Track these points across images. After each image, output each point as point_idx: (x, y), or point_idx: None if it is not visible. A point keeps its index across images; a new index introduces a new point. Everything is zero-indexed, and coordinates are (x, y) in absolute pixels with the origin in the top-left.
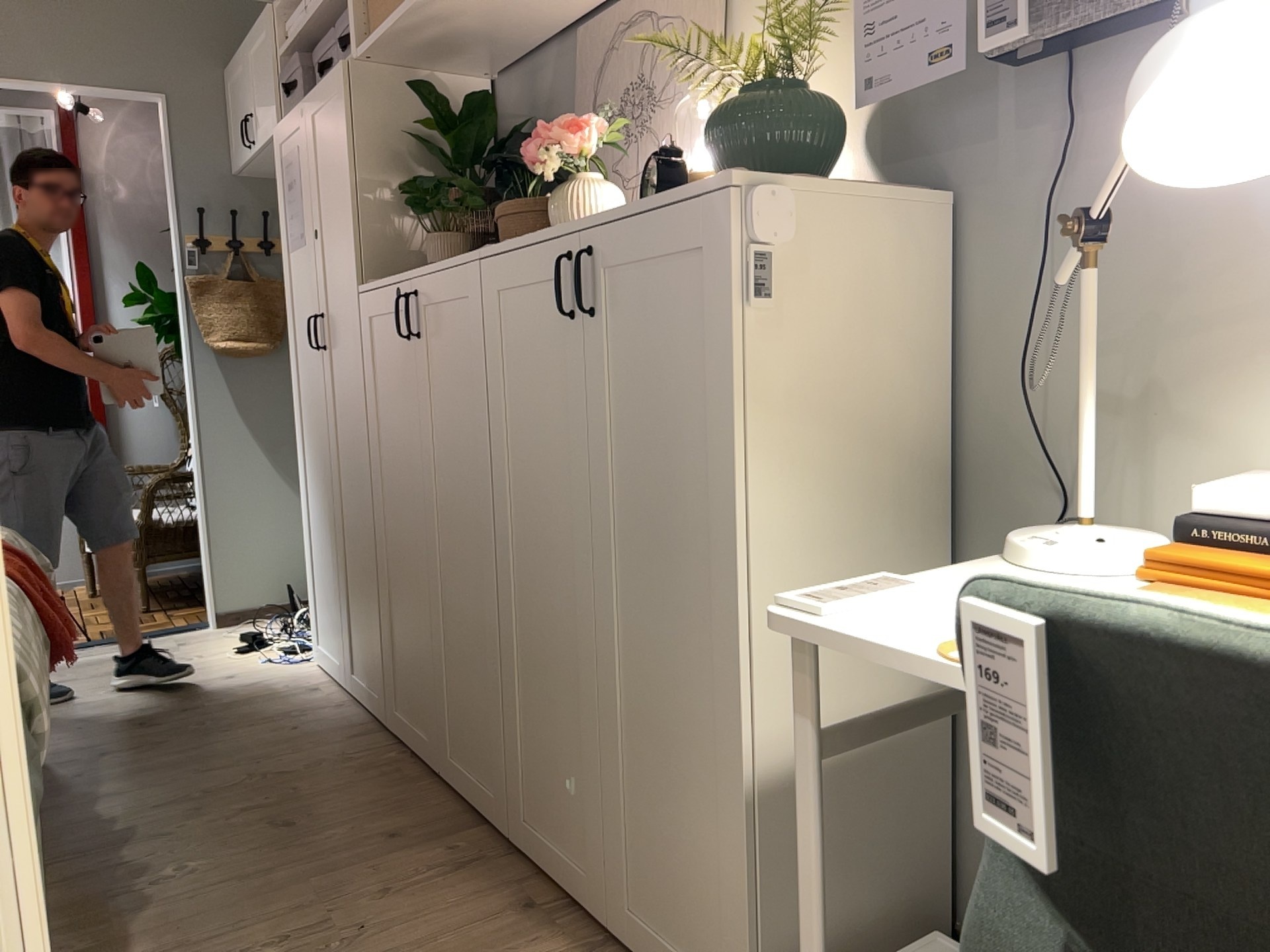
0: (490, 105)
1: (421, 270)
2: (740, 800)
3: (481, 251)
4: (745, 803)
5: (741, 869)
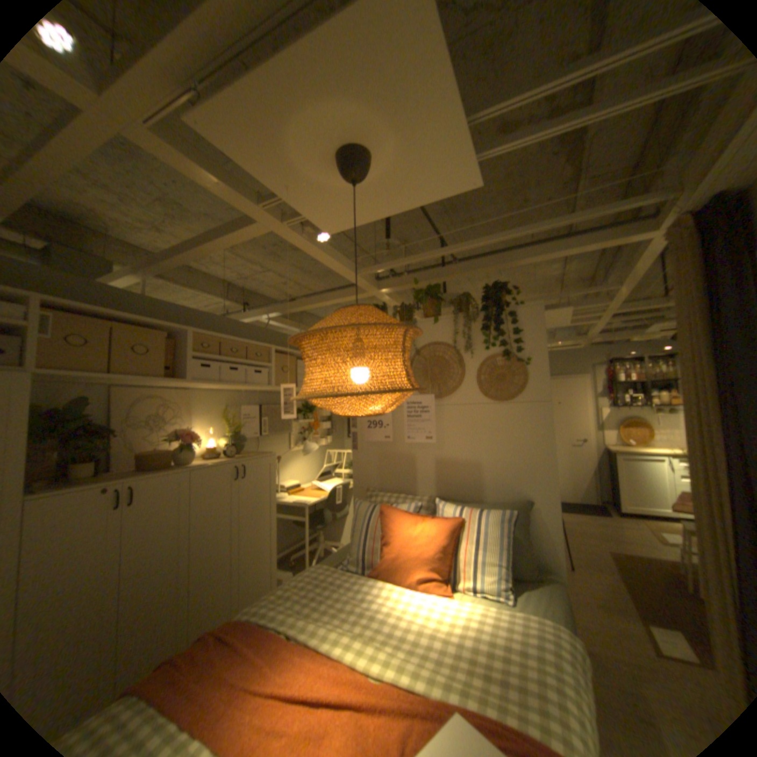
0: (72, 404)
1: (116, 477)
2: (273, 549)
3: (180, 467)
4: (274, 548)
5: (273, 561)
